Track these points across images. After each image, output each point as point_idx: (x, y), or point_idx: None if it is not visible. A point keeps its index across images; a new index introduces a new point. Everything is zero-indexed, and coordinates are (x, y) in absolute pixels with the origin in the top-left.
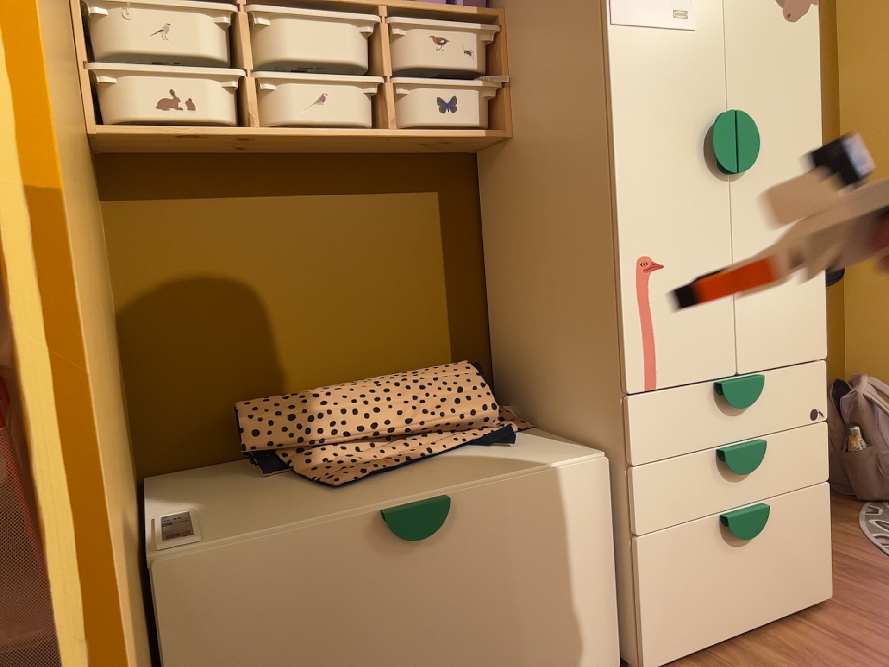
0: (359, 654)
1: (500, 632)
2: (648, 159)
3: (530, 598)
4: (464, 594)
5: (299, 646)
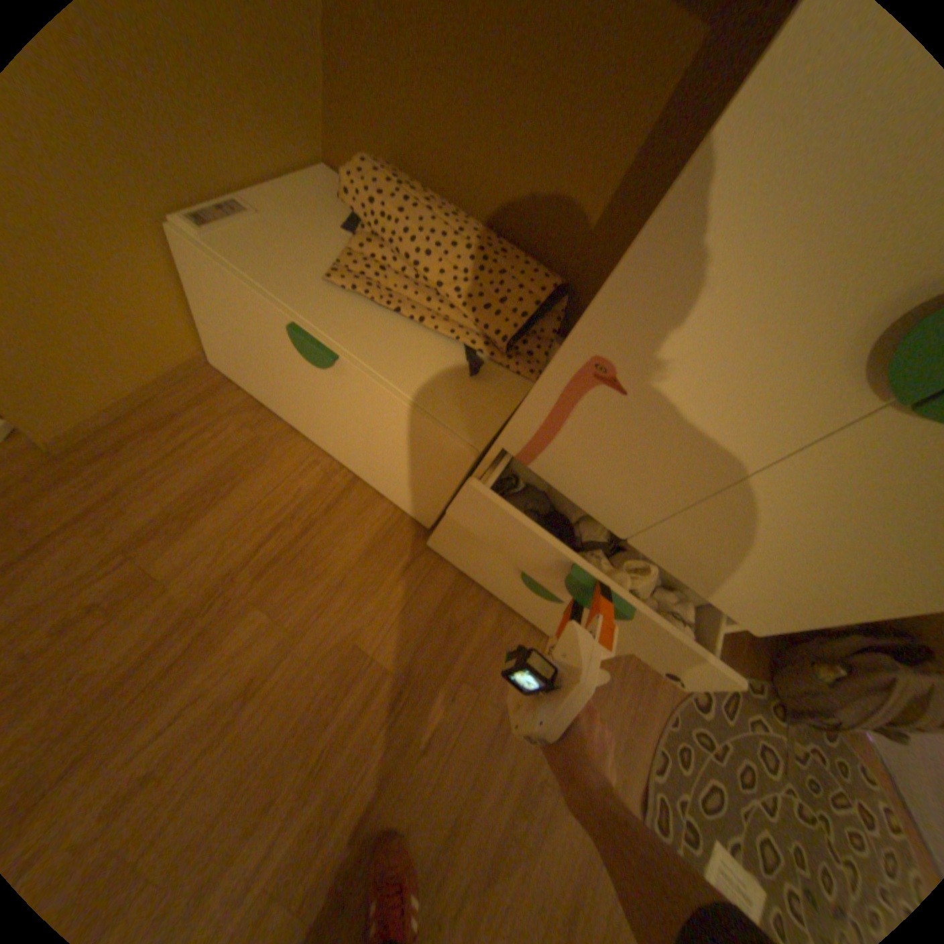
0: (281, 377)
1: (361, 447)
2: (757, 227)
3: (384, 454)
4: (343, 412)
5: (249, 342)
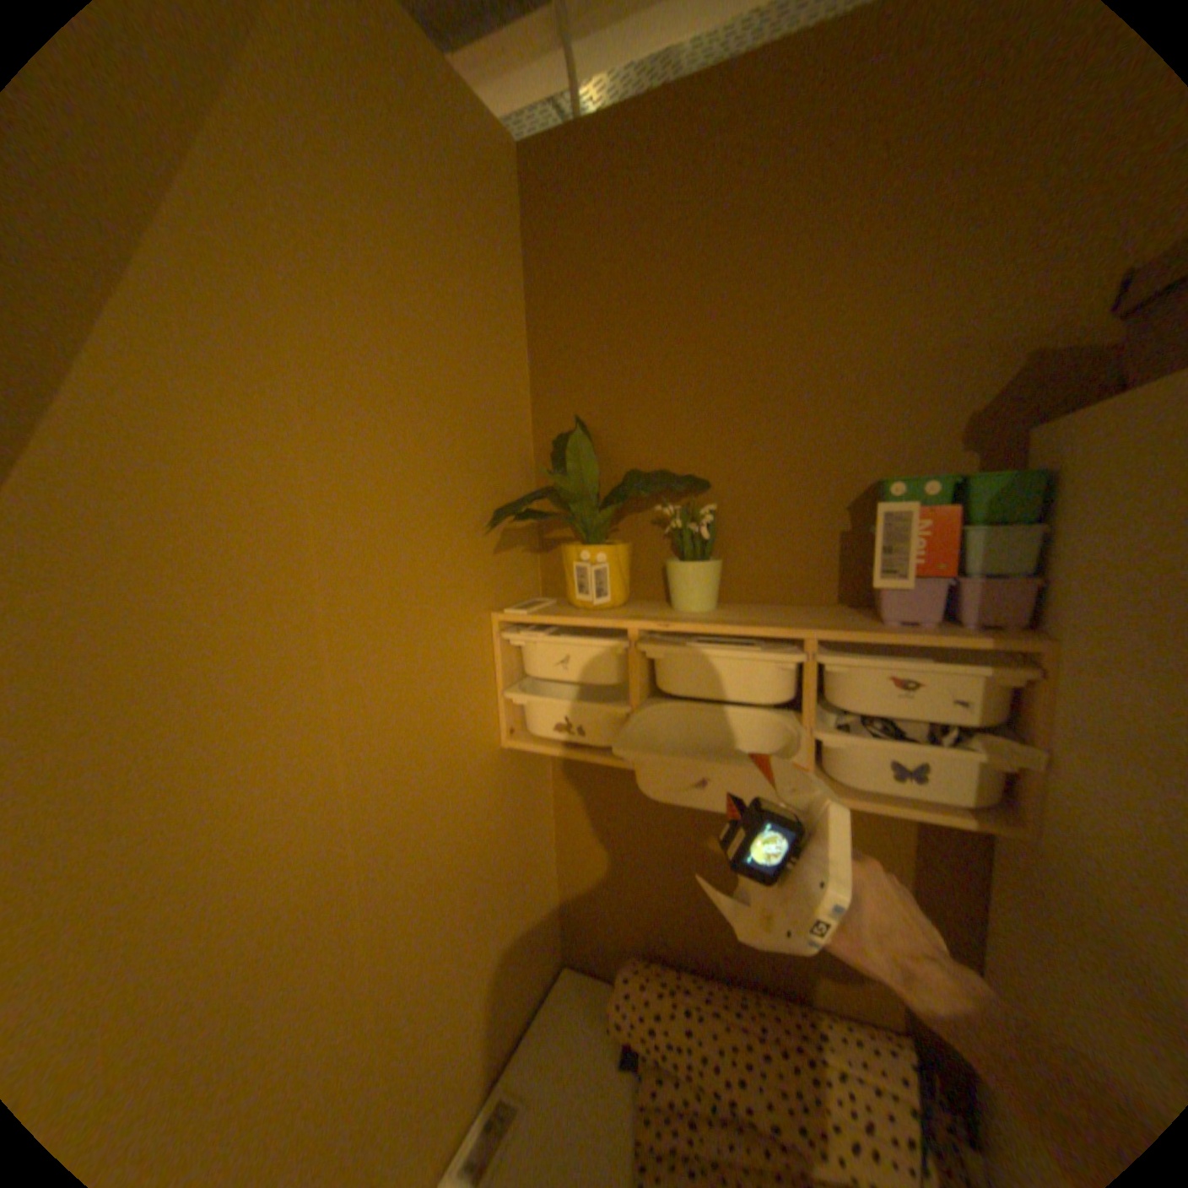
0: None
1: None
2: None
3: None
4: None
5: None
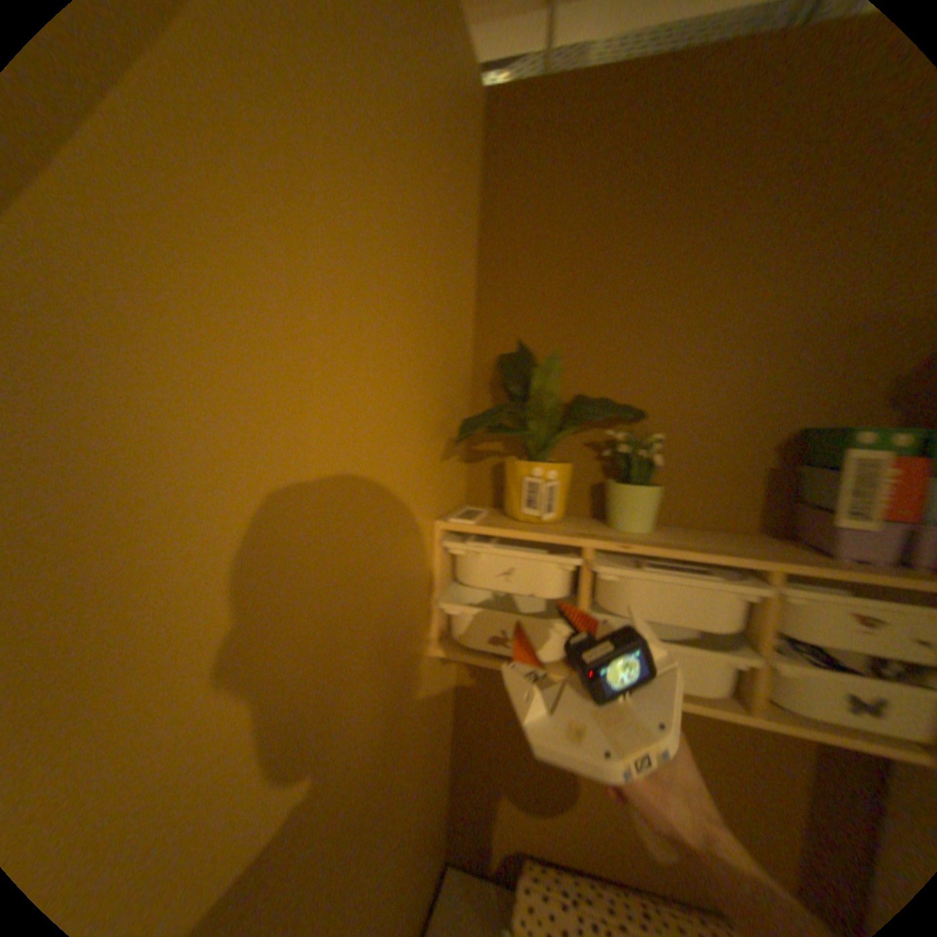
0: None
1: None
2: None
3: None
4: None
5: None
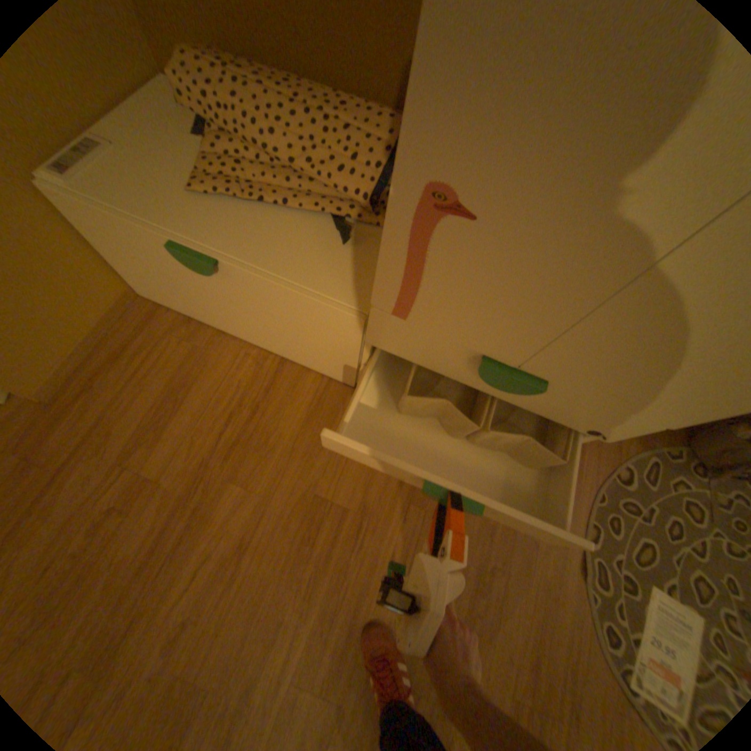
0: (188, 291)
1: (274, 334)
2: None
3: (292, 335)
4: (246, 309)
5: (150, 268)
